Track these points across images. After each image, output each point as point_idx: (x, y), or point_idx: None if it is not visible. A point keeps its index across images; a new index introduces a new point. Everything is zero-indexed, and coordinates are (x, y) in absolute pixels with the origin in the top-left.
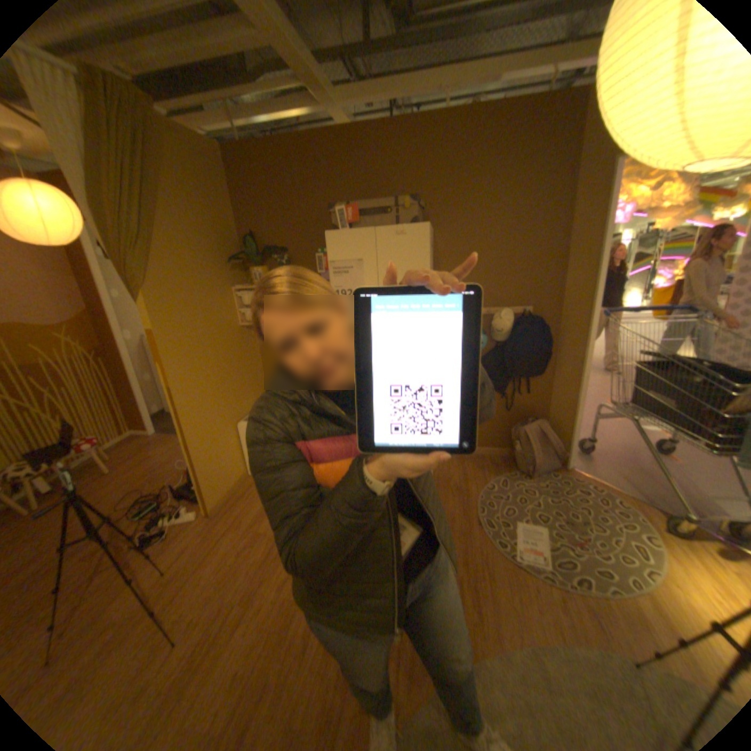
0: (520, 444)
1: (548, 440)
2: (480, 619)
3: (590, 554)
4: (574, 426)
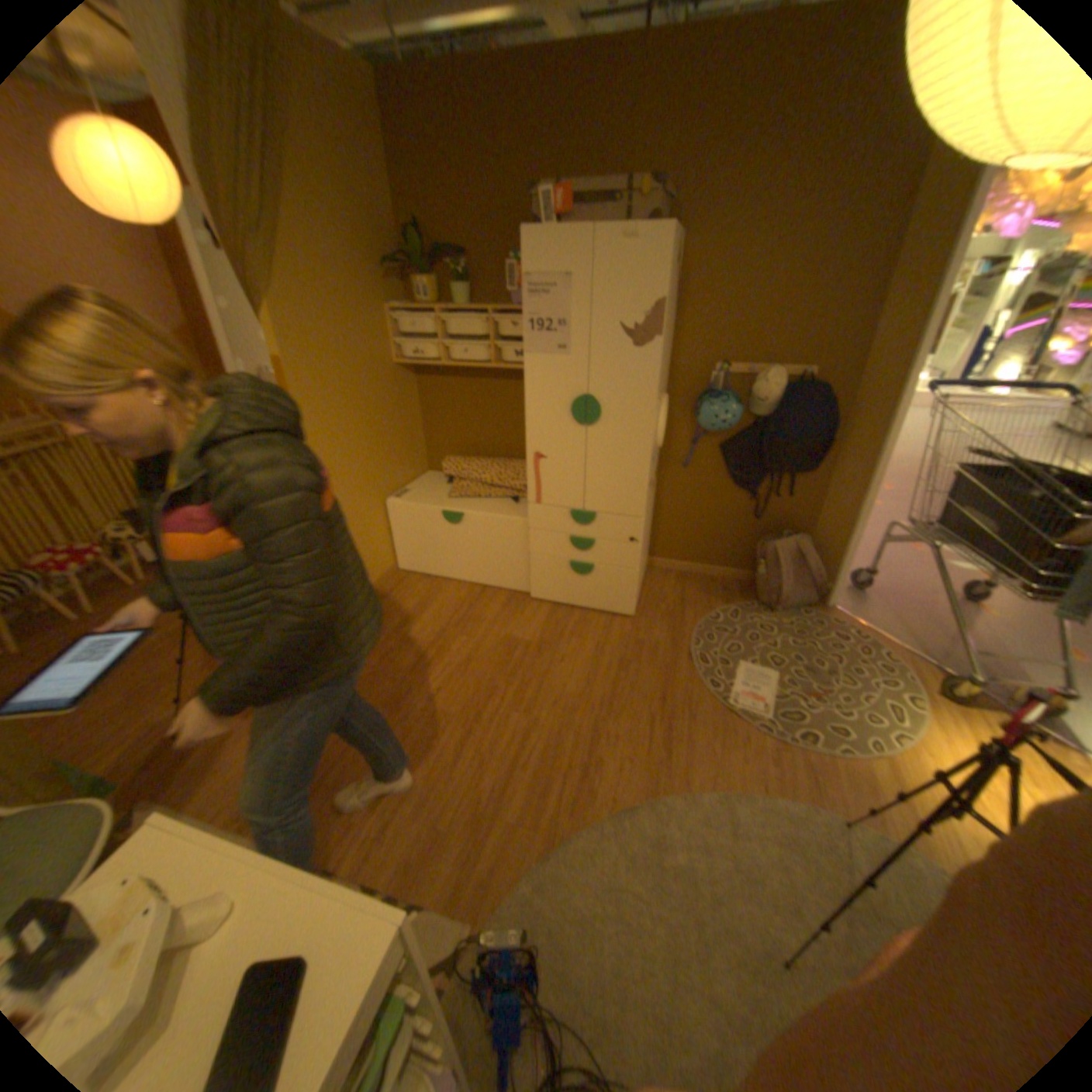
0: (767, 565)
1: (808, 565)
2: (670, 758)
3: (829, 709)
4: (848, 548)
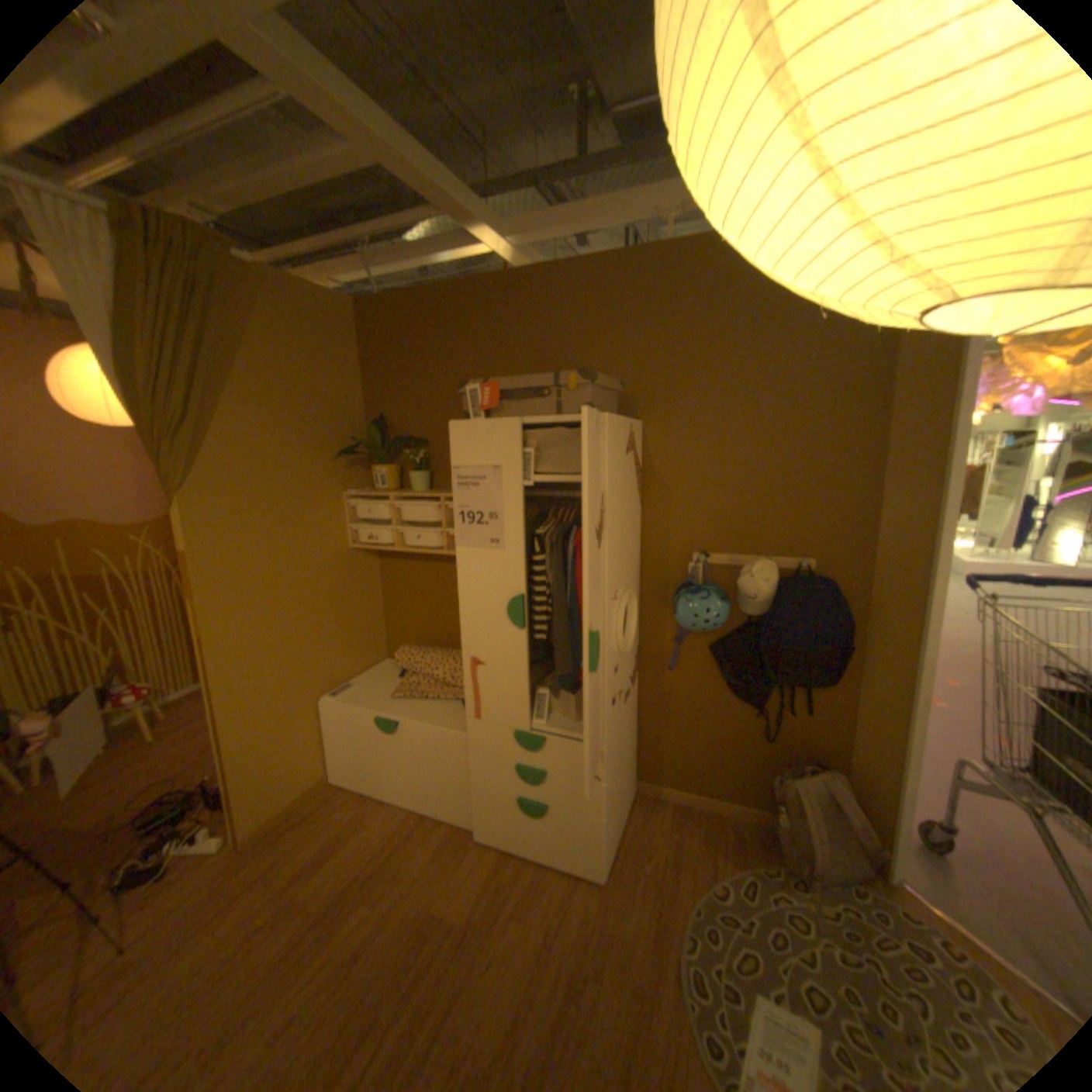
0: (788, 814)
1: (848, 818)
2: None
3: None
4: (901, 798)
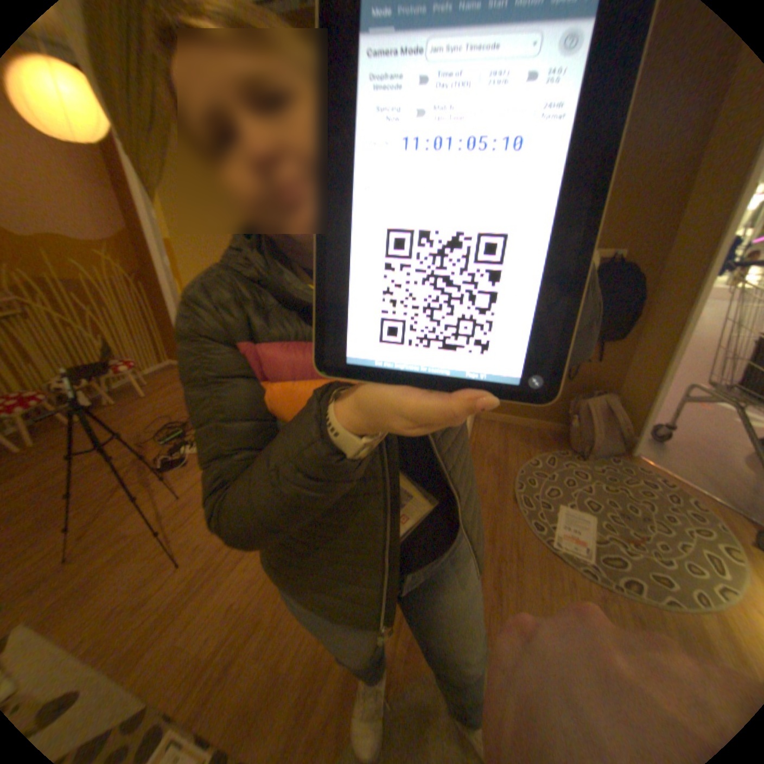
0: (579, 417)
1: (616, 418)
2: (500, 598)
3: (647, 553)
4: (653, 404)
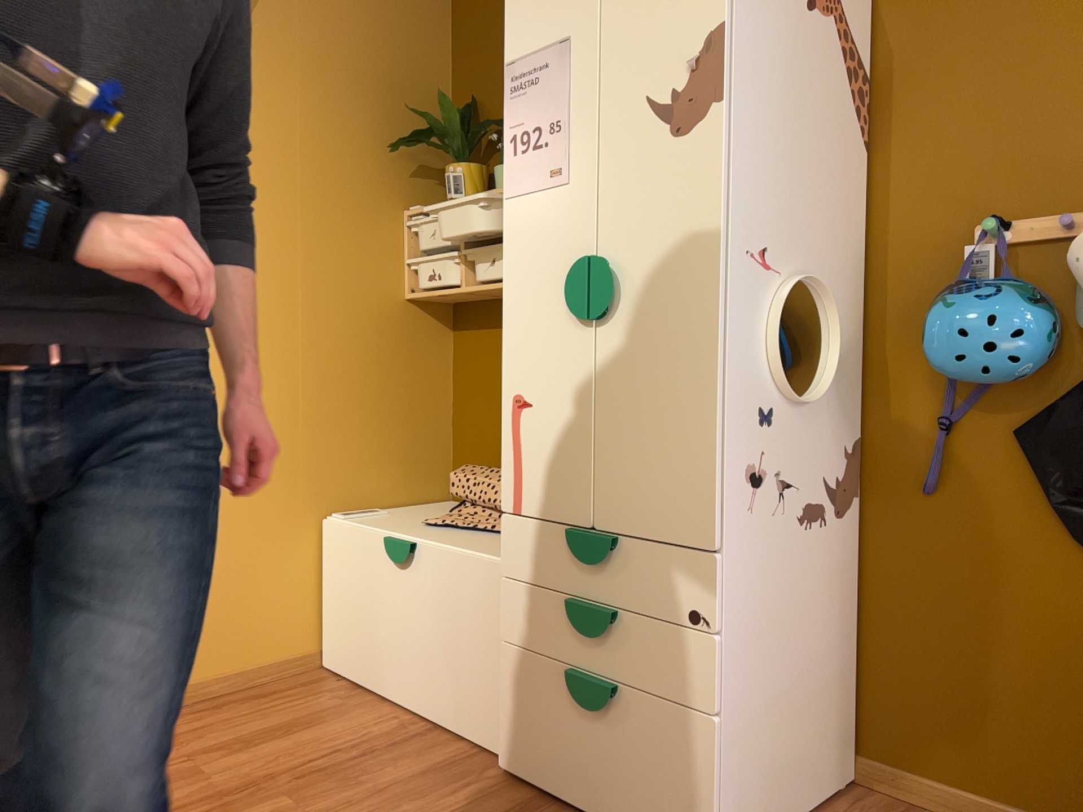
0: None
1: None
2: None
3: None
4: None
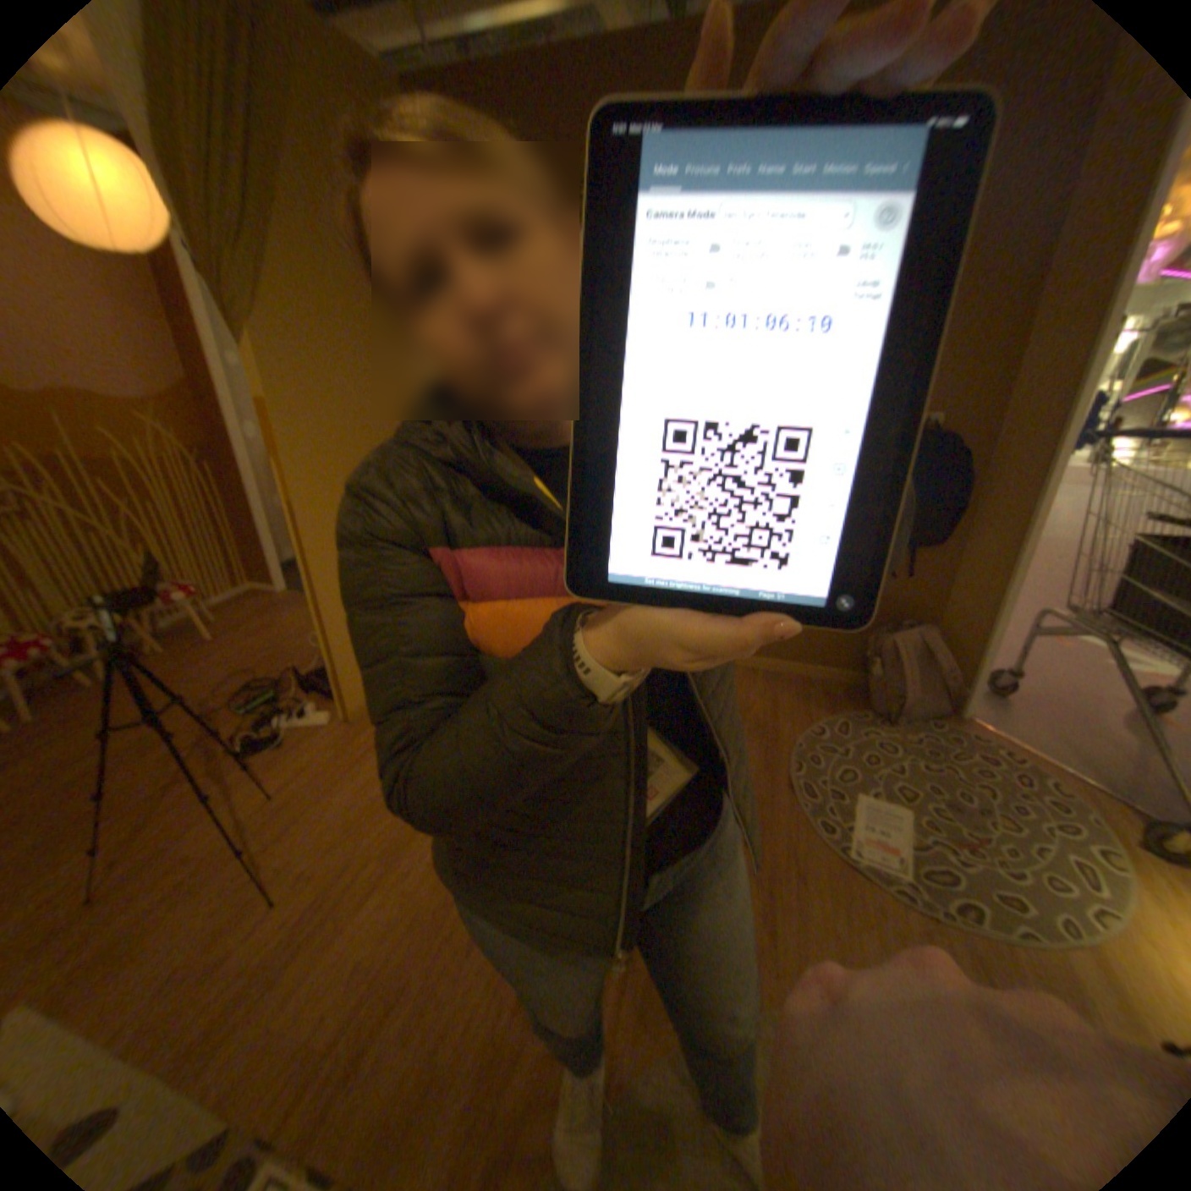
0: (882, 660)
1: (936, 660)
2: (773, 937)
3: (988, 861)
4: (989, 640)
